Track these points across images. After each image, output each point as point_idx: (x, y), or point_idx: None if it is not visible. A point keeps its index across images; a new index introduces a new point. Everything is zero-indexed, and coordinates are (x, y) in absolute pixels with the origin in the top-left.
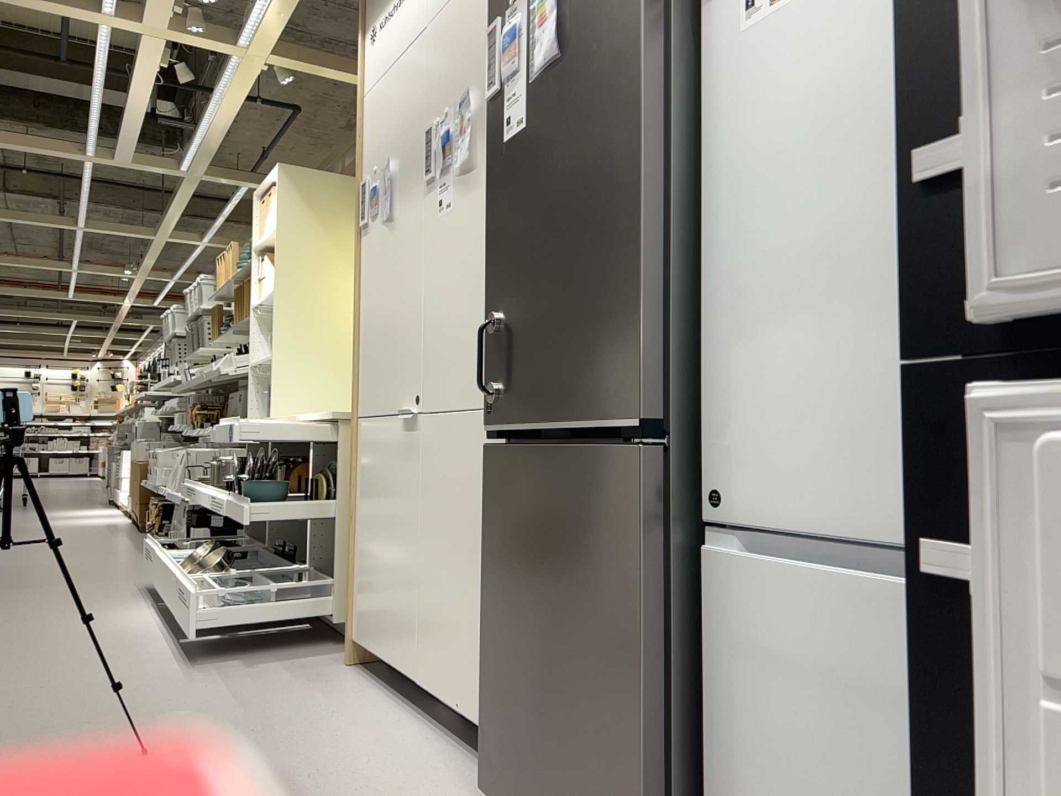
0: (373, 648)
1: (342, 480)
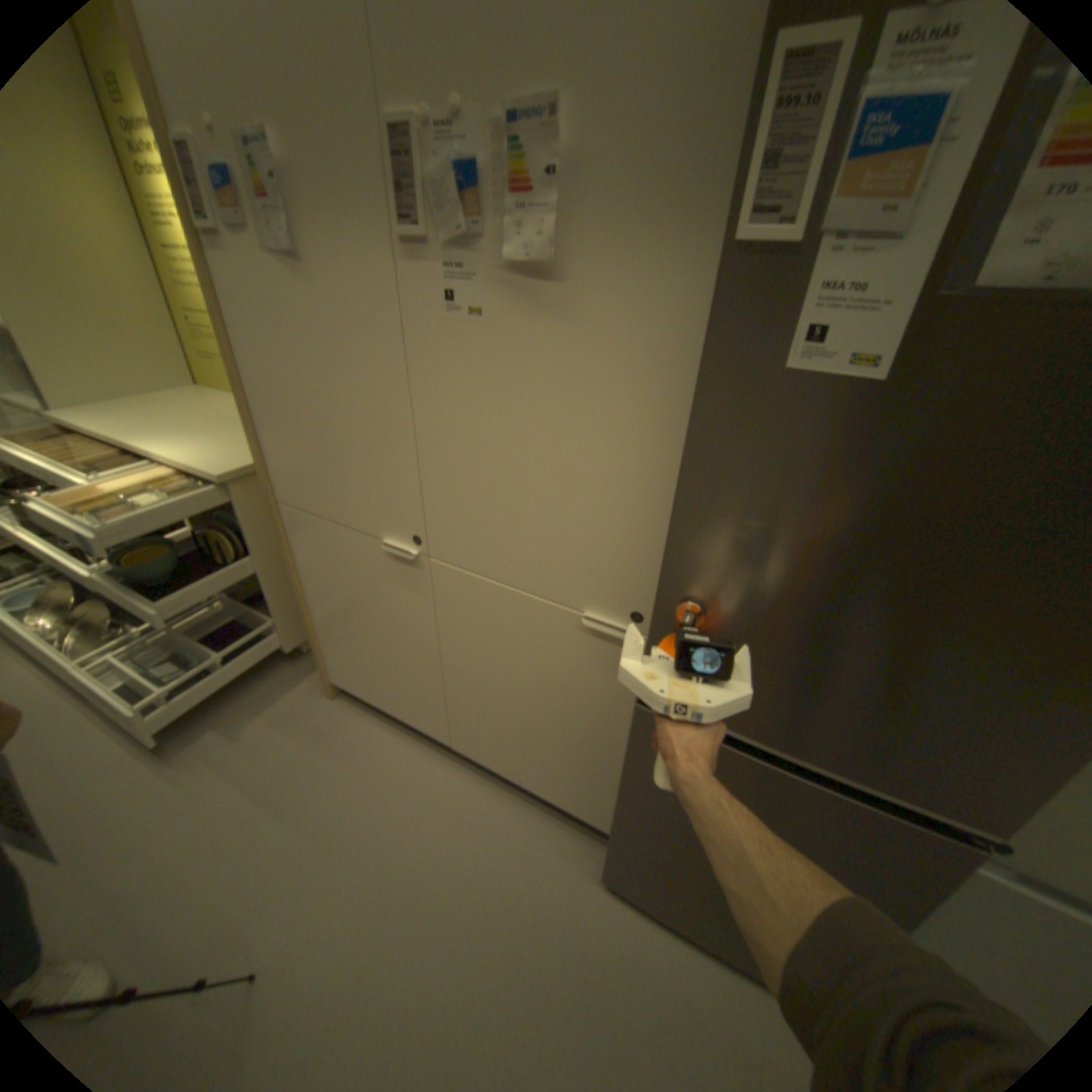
0: (369, 699)
1: (252, 537)
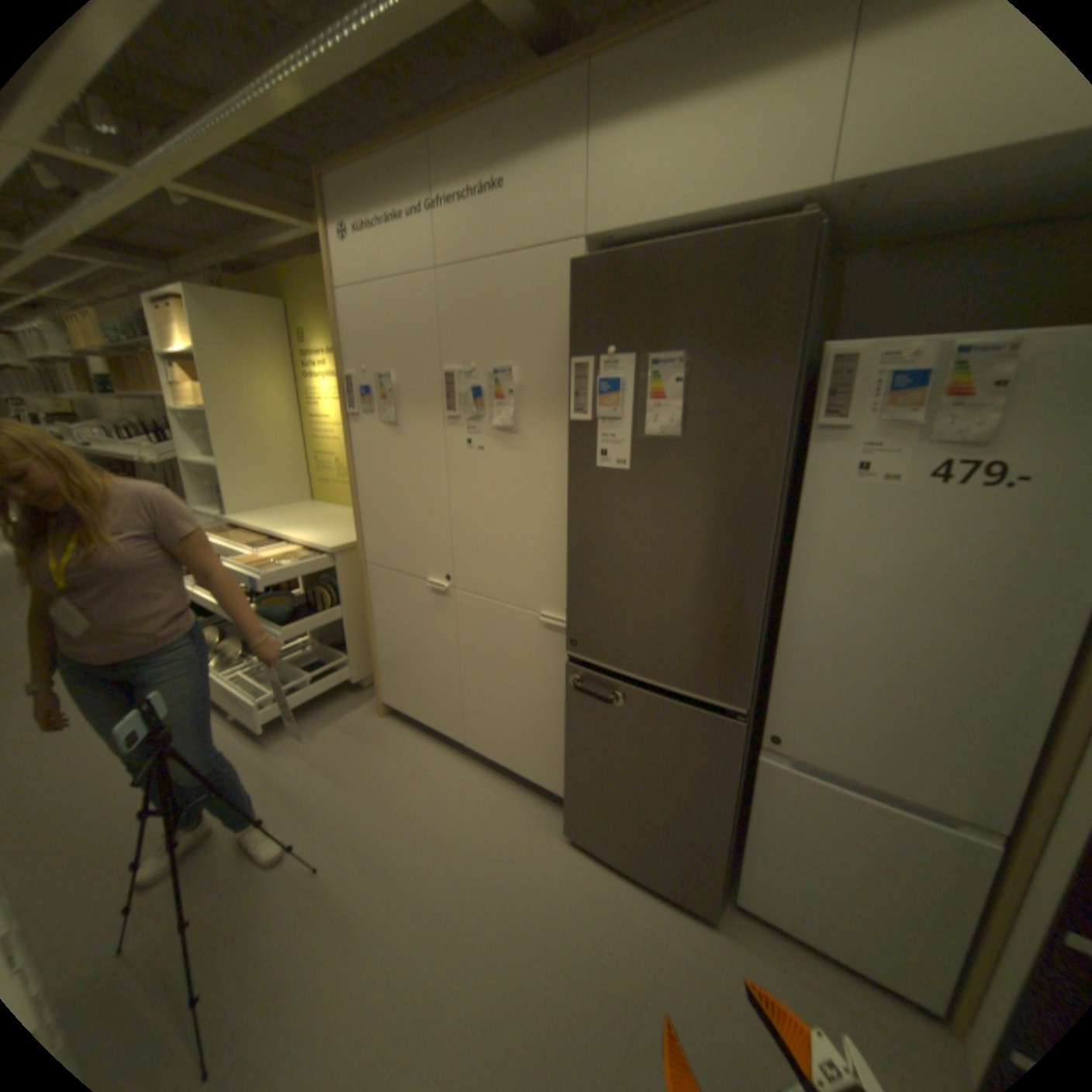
0: (409, 712)
1: (344, 592)
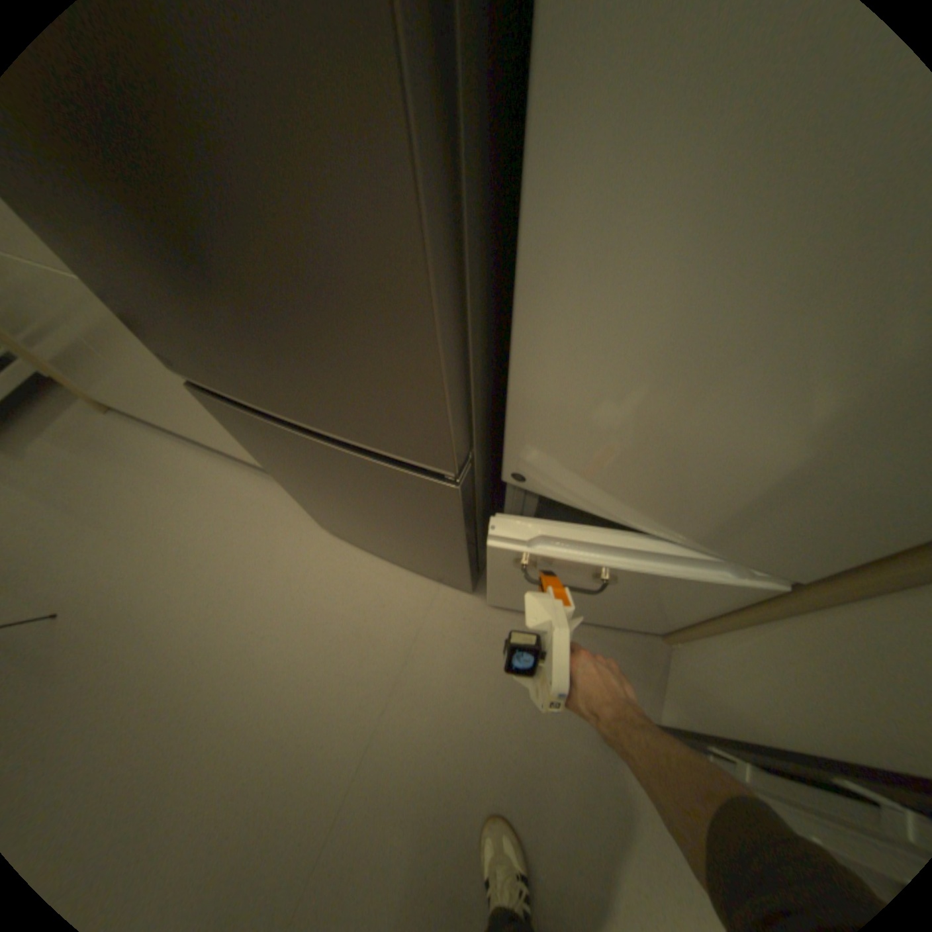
0: (122, 410)
1: None
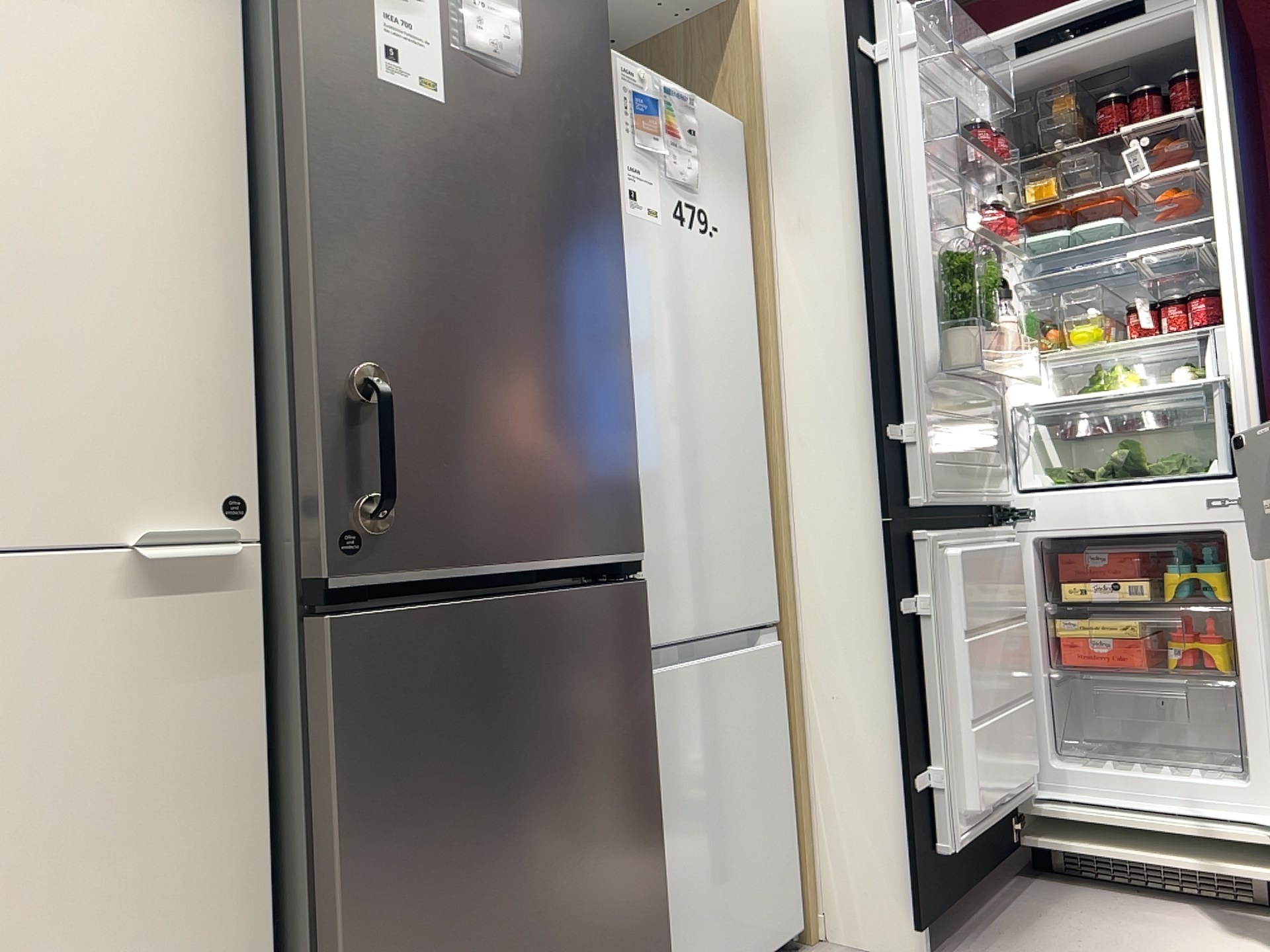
0: None
1: None
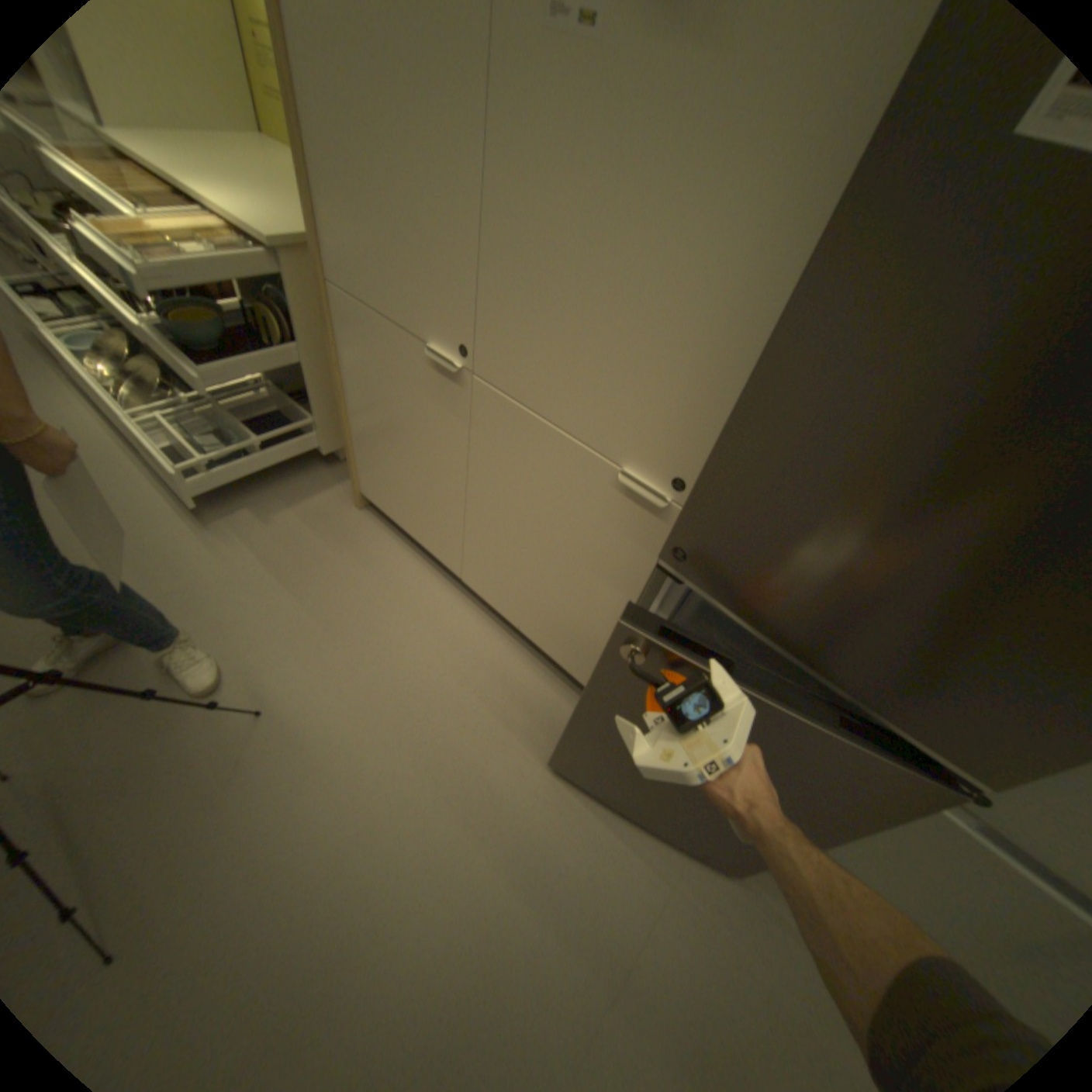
0: (394, 517)
1: (300, 322)
